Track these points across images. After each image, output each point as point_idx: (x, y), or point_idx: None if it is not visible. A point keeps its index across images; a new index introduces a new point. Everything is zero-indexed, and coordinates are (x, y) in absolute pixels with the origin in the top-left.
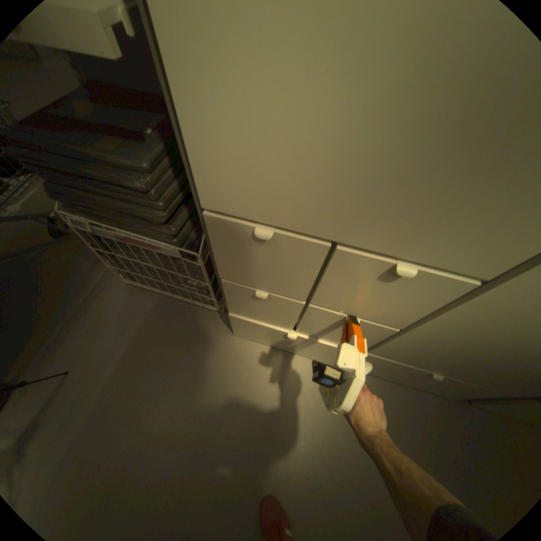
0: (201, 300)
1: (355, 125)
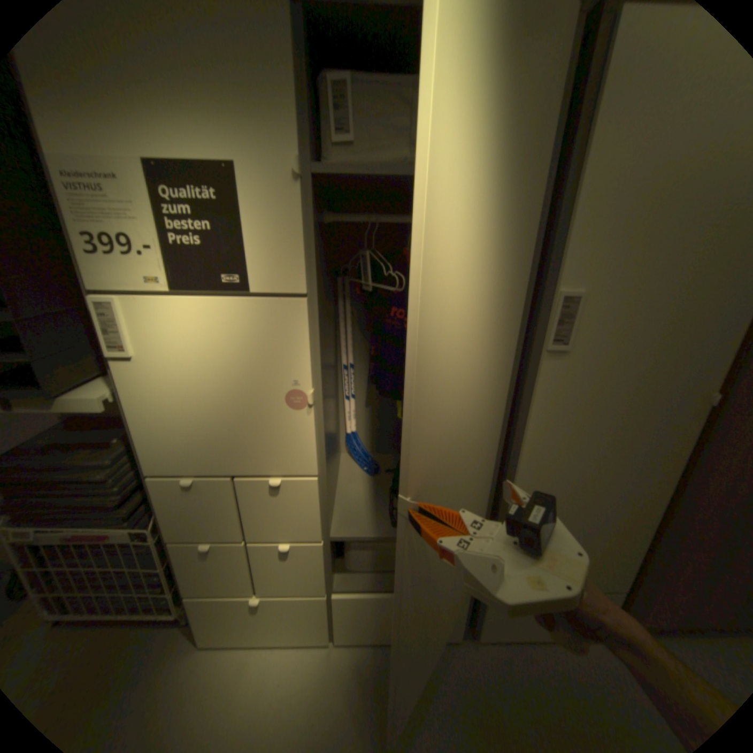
0: (154, 610)
1: (208, 420)
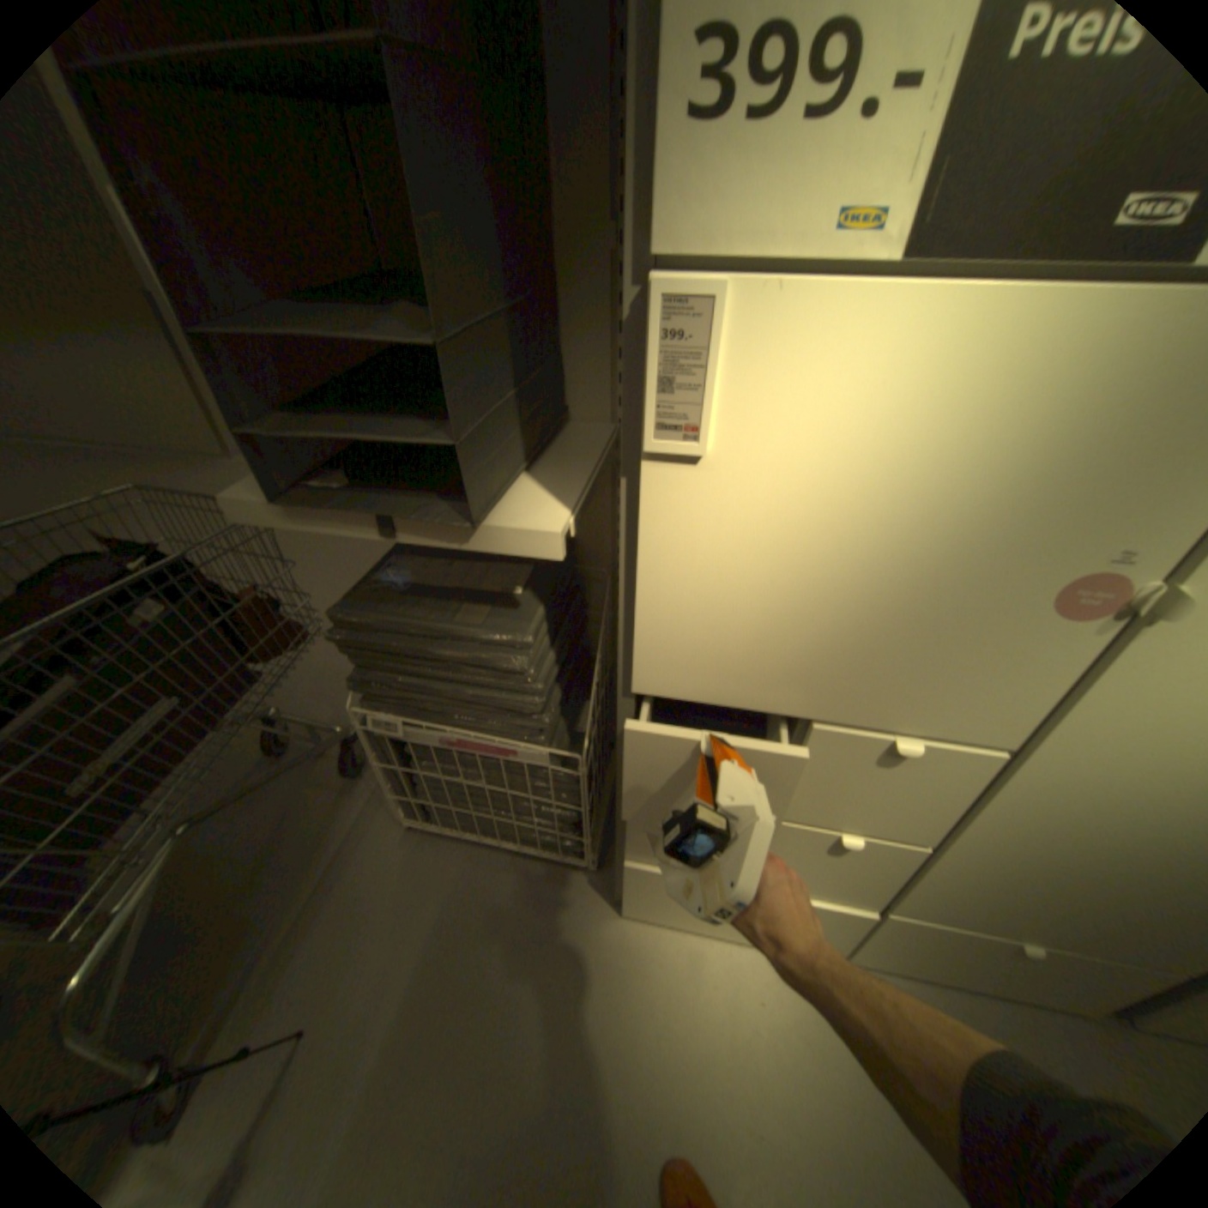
0: (555, 848)
1: (820, 614)
